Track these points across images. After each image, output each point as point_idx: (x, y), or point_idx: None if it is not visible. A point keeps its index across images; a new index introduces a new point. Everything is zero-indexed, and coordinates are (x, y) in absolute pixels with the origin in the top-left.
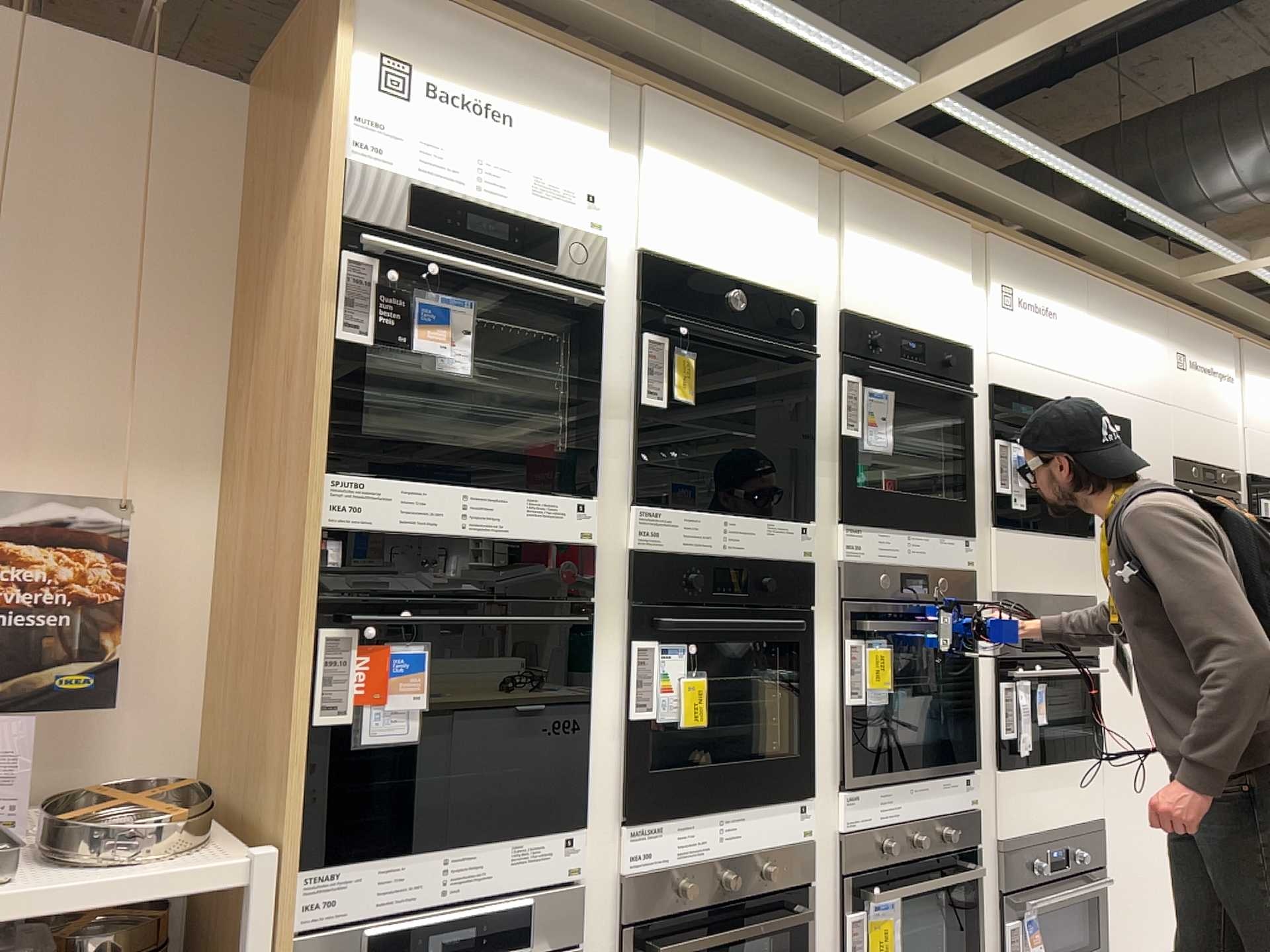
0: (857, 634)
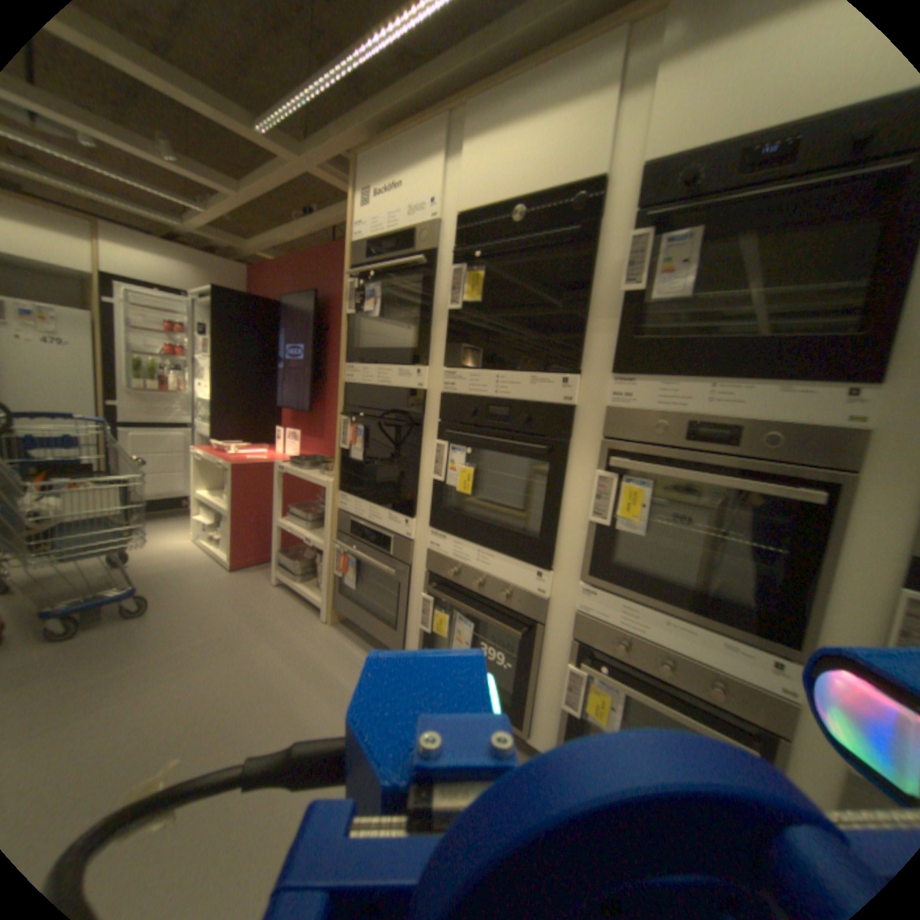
0: (612, 467)
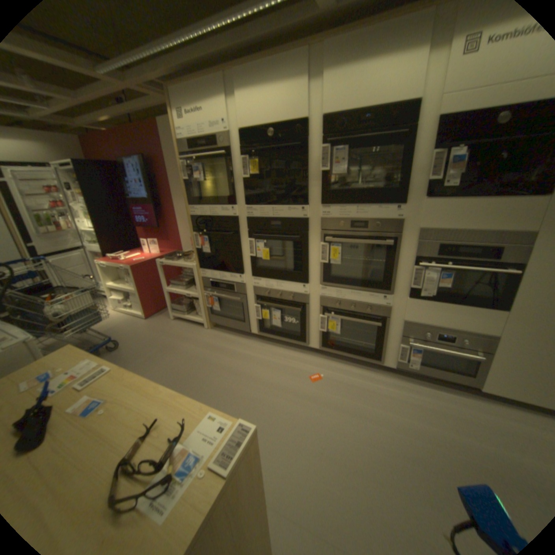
0: (325, 242)
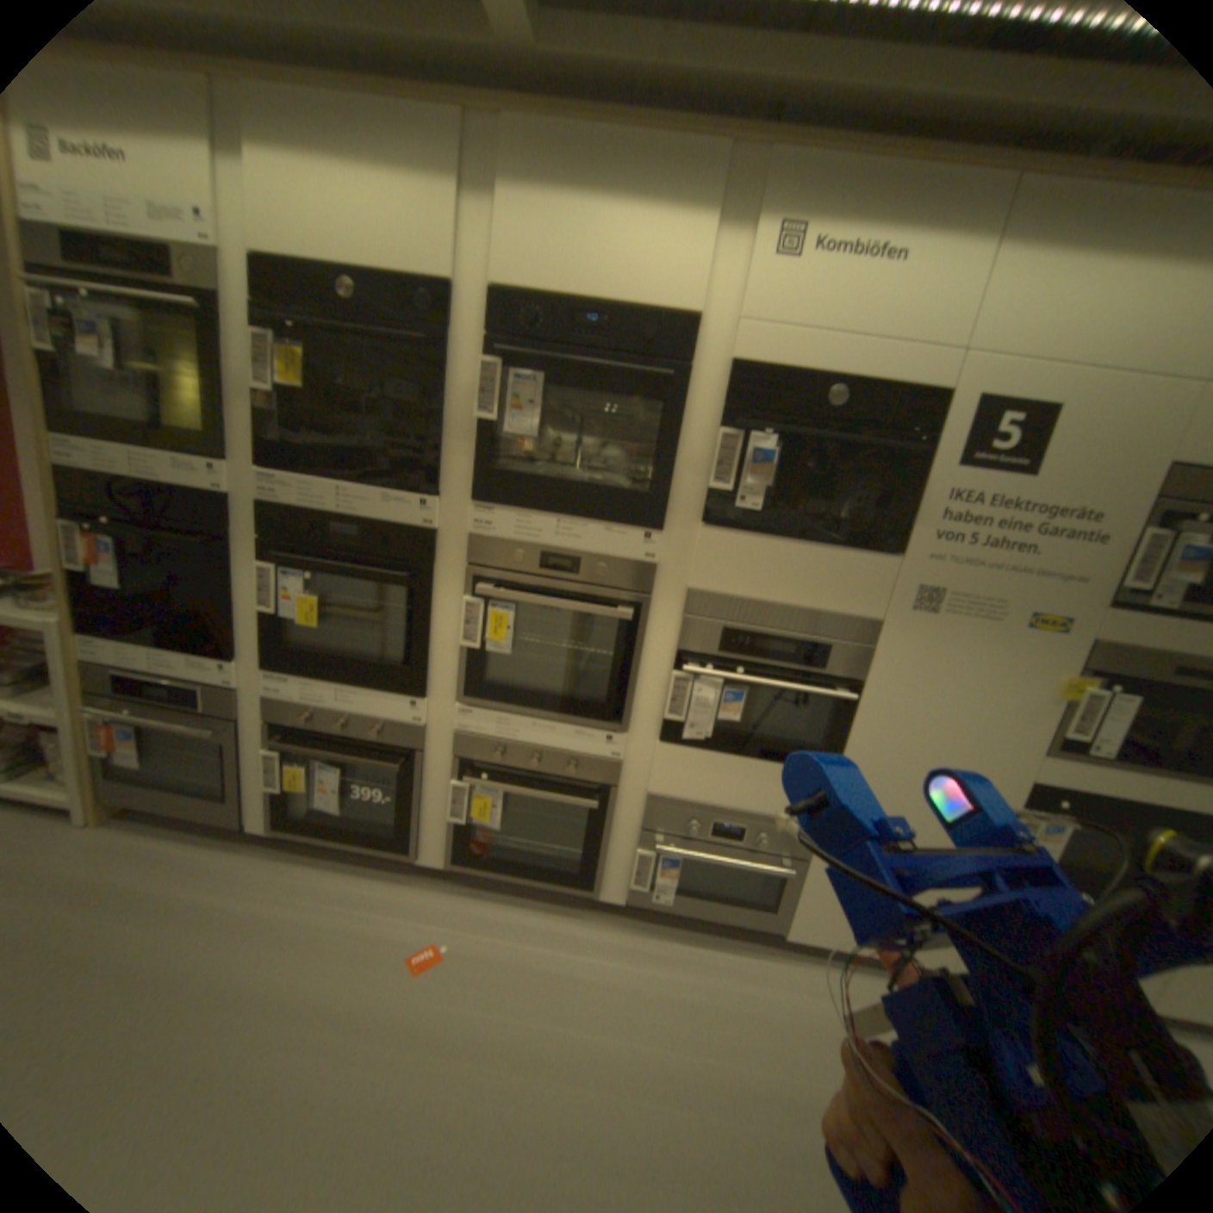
0: (478, 595)
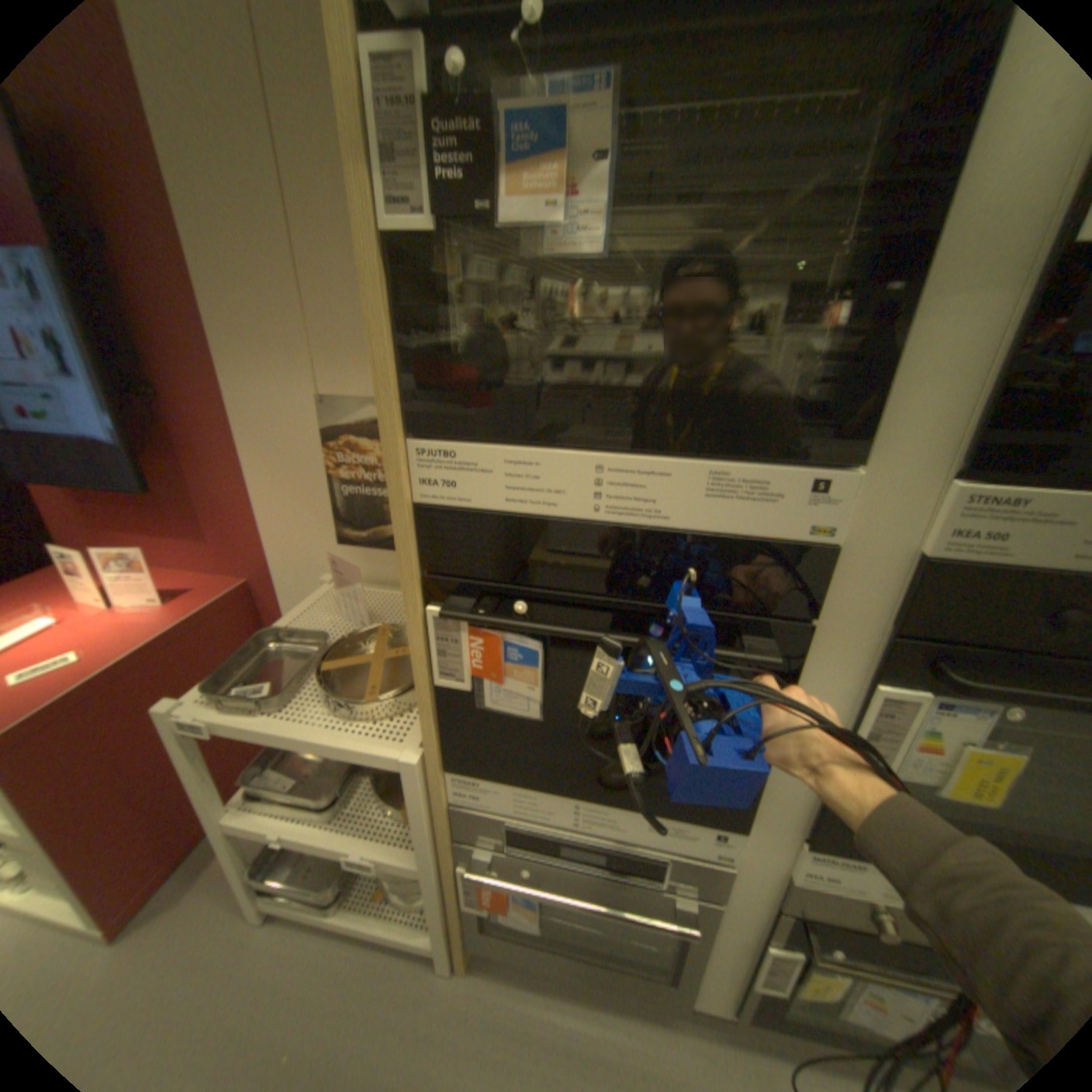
0: None
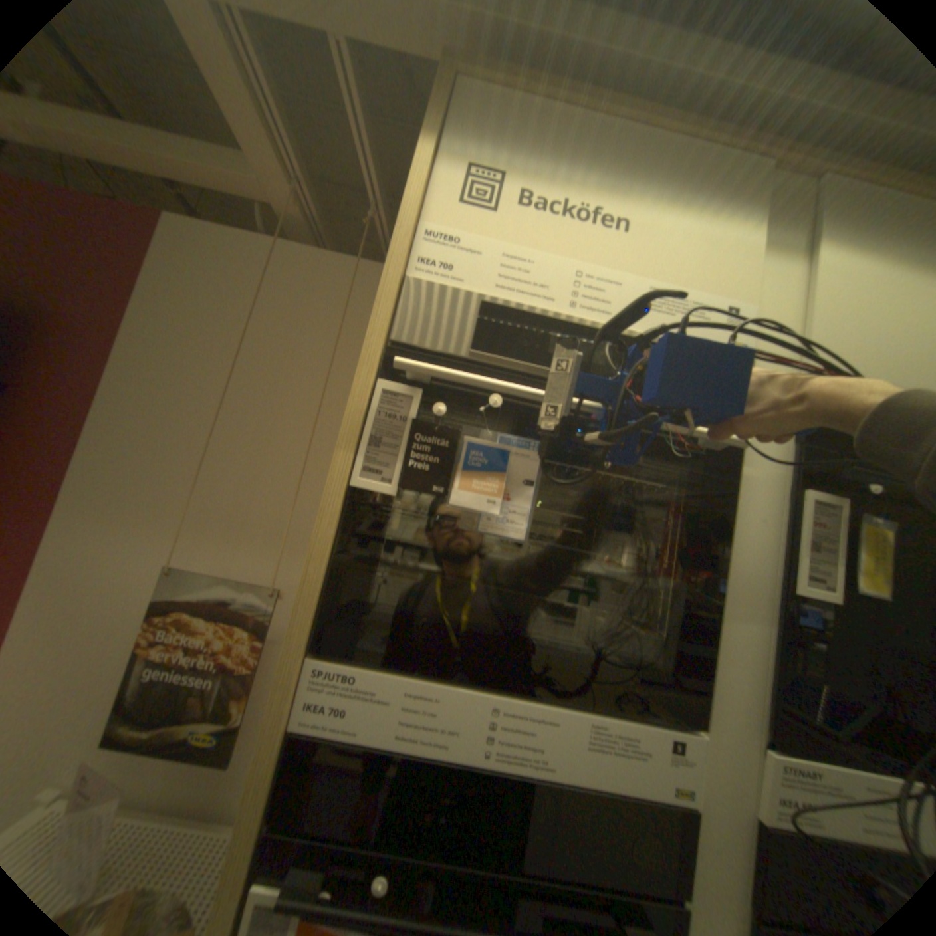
0: None
